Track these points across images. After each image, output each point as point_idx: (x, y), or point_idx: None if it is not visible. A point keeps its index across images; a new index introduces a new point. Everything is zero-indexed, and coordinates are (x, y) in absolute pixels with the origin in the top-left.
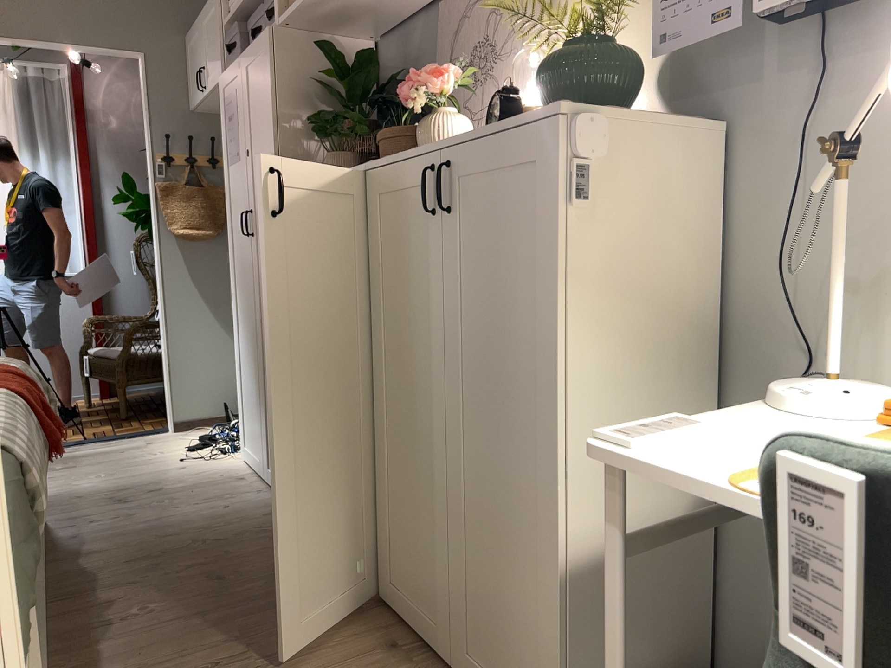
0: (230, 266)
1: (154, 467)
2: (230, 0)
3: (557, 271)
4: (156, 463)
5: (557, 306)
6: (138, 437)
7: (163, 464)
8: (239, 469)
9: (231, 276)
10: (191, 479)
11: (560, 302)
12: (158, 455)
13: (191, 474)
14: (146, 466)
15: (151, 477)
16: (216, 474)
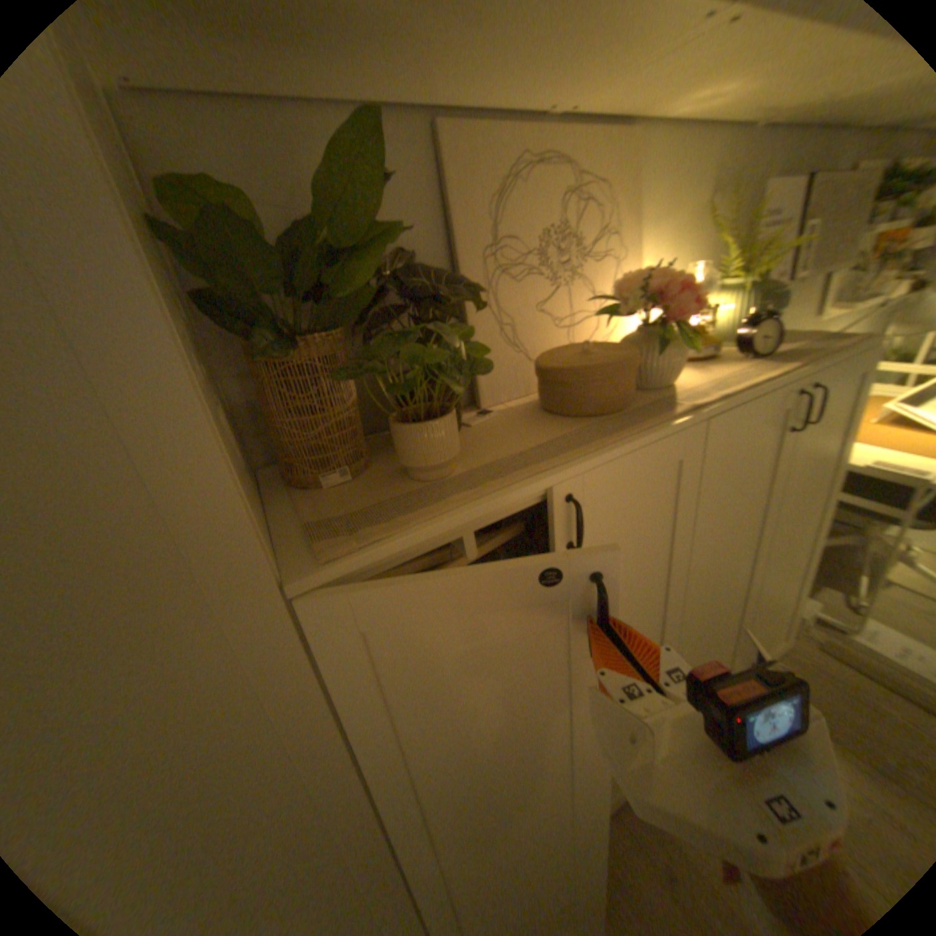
0: None
1: None
2: None
3: (857, 429)
4: None
5: (852, 447)
6: None
7: None
8: None
9: None
10: None
11: (854, 444)
12: None
13: None
14: None
15: None
16: None
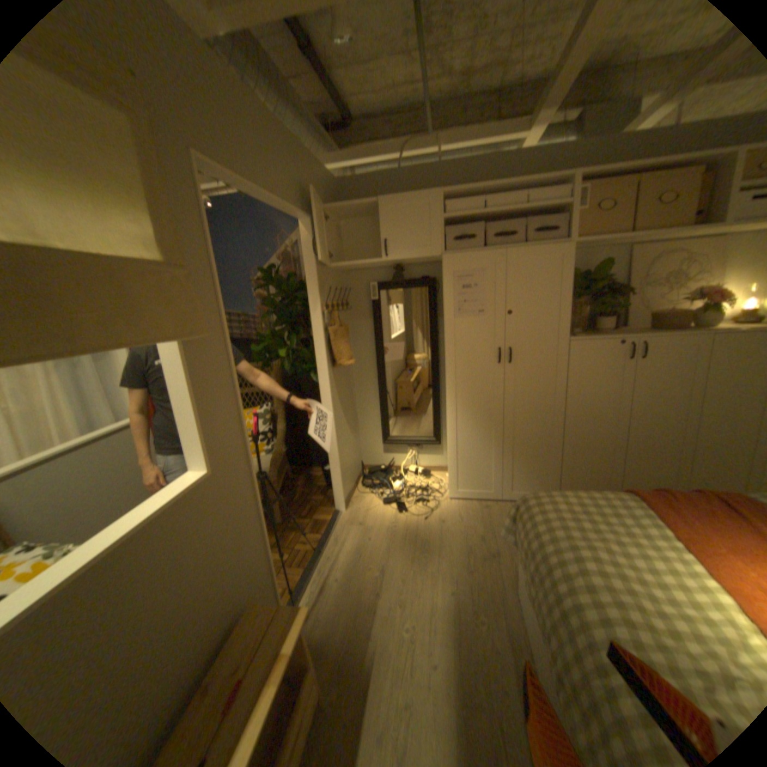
0: (449, 383)
1: (429, 532)
2: (444, 202)
3: None
4: (419, 530)
5: None
6: (339, 527)
7: (426, 528)
8: (465, 504)
9: (449, 390)
10: (470, 523)
11: None
12: (400, 526)
13: (460, 521)
14: (423, 535)
15: (450, 537)
16: (468, 513)
